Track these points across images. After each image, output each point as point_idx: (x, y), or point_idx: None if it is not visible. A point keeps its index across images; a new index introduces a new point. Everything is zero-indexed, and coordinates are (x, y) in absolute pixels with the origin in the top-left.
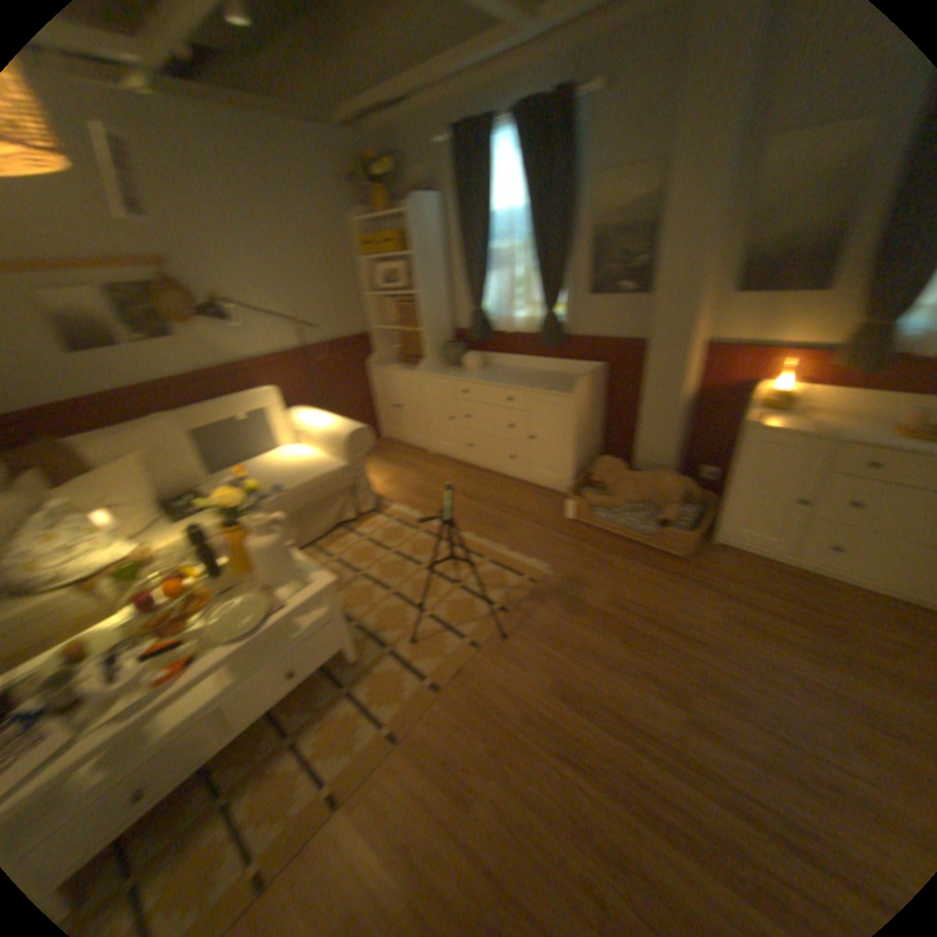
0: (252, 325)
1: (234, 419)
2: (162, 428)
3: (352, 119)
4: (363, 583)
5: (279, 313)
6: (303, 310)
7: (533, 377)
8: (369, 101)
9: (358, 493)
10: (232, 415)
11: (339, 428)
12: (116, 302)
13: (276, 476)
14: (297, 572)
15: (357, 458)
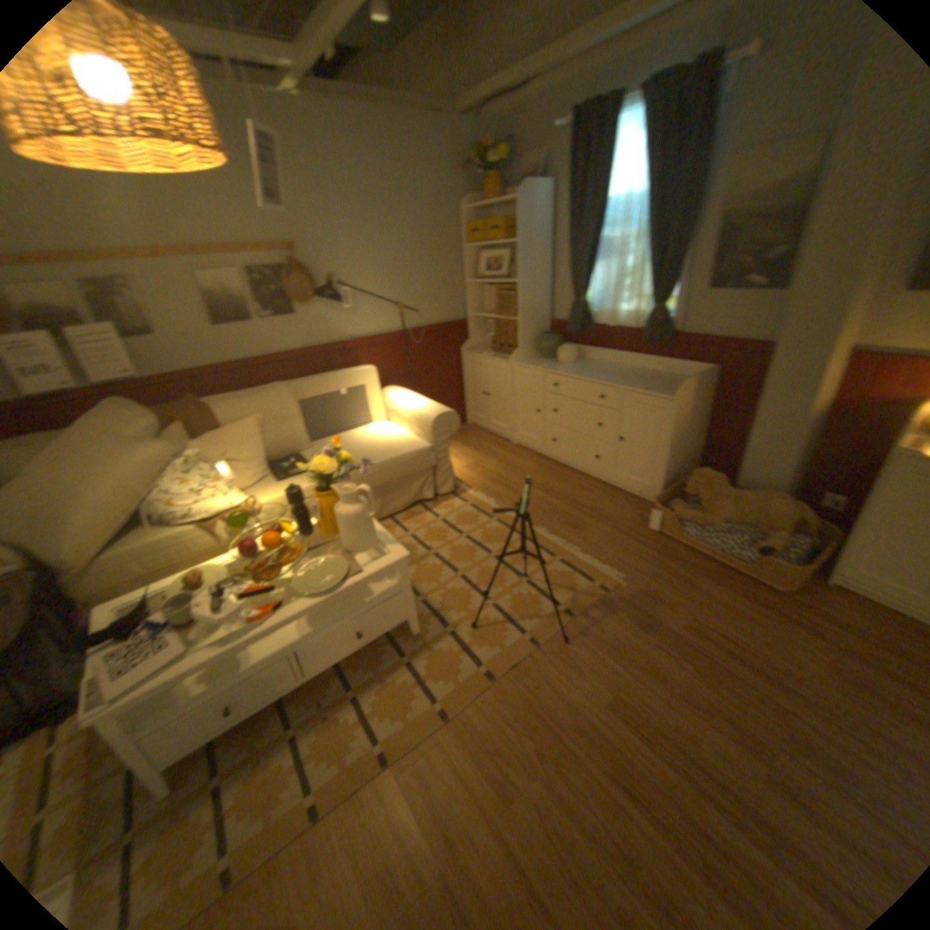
0: (363, 307)
1: (339, 393)
2: (280, 396)
3: (477, 106)
4: (435, 561)
5: (388, 297)
6: (409, 295)
7: (632, 374)
8: (494, 87)
9: (440, 474)
10: (337, 389)
11: (430, 410)
12: (256, 282)
13: (369, 449)
14: (377, 542)
15: (443, 440)
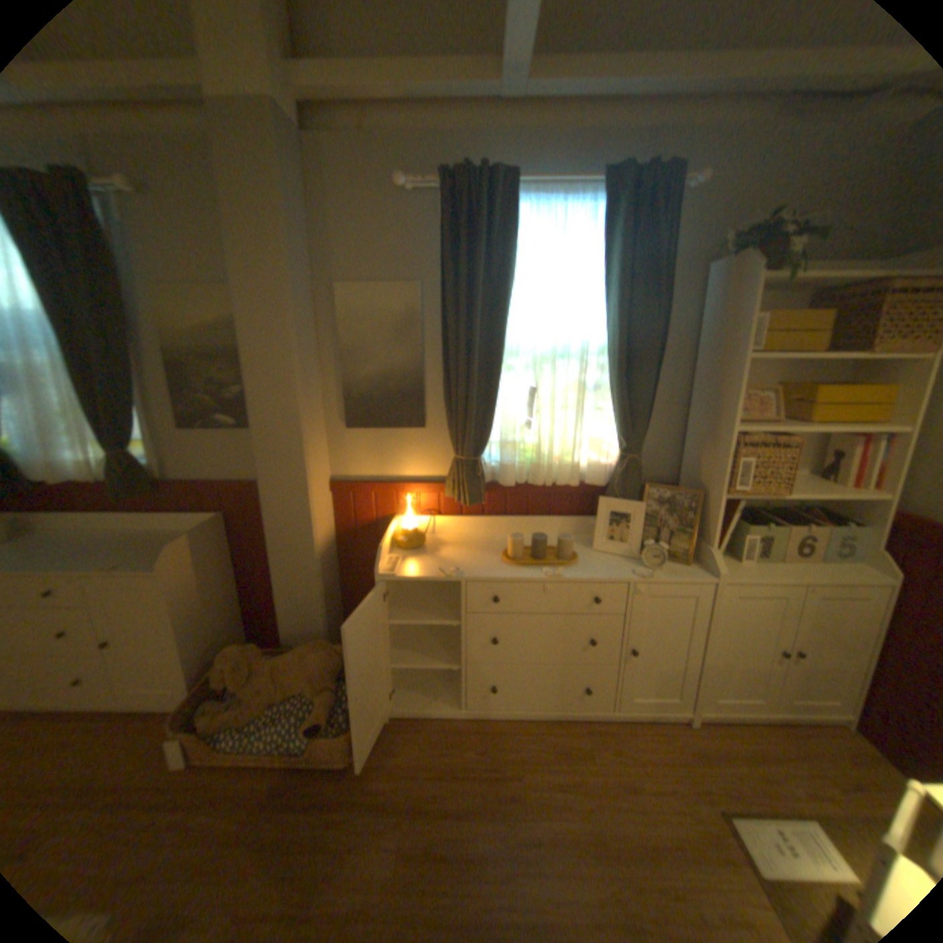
0: None
1: None
2: None
3: None
4: None
5: None
6: None
7: (108, 545)
8: None
9: None
10: None
11: None
12: None
13: None
14: None
15: None
